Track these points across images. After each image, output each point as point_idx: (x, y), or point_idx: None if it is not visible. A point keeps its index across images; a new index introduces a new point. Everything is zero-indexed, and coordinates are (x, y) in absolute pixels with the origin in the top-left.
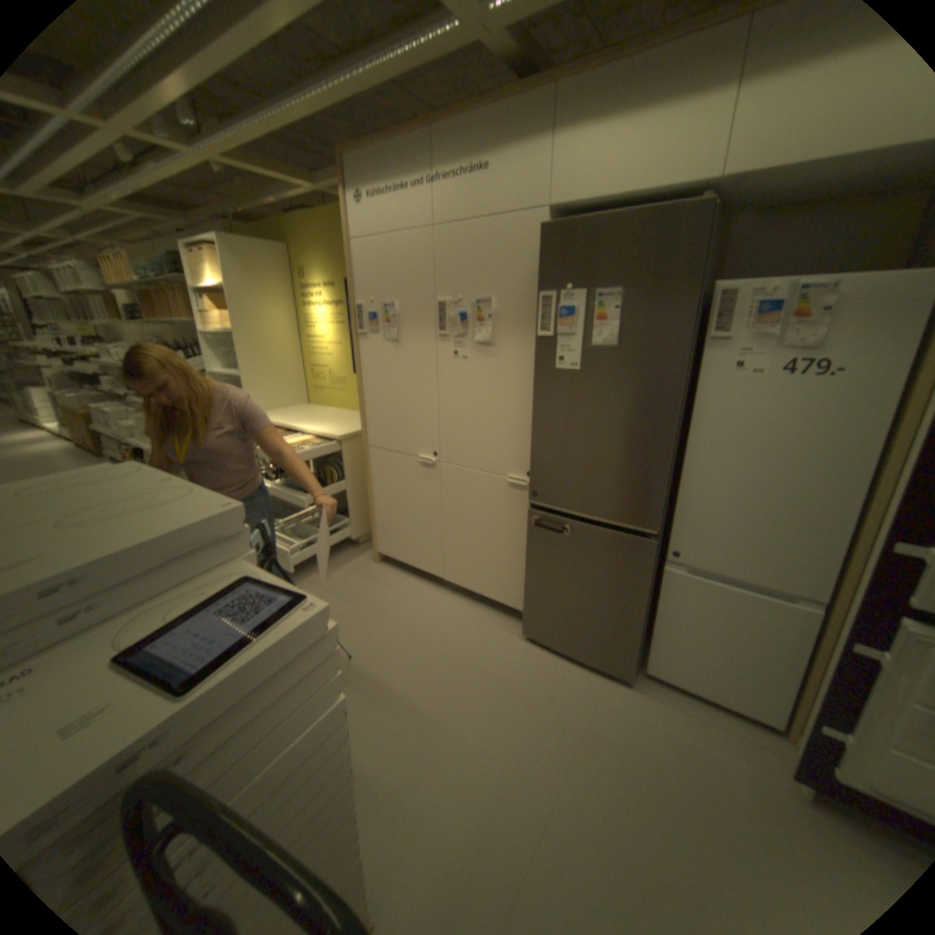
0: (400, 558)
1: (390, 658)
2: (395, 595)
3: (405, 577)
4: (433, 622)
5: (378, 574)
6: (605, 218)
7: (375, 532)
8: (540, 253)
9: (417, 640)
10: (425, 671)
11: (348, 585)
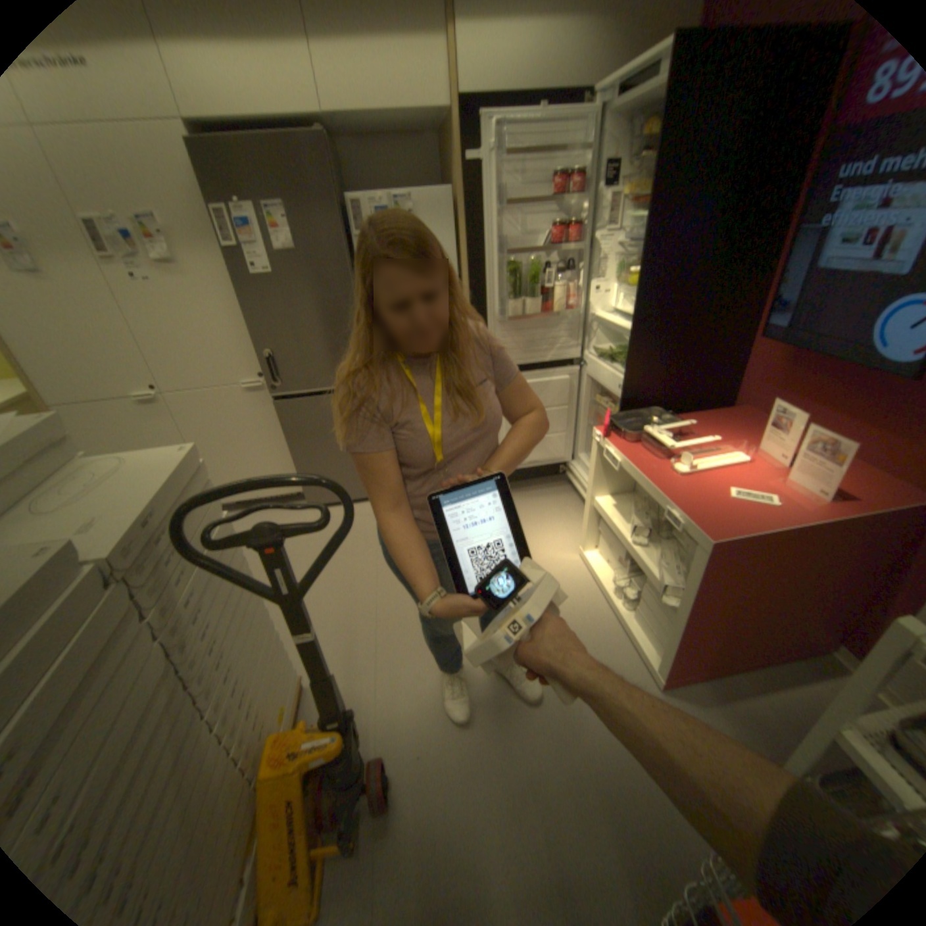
0: None
1: None
2: None
3: None
4: None
5: None
6: (246, 140)
7: None
8: (194, 168)
9: None
10: None
11: None
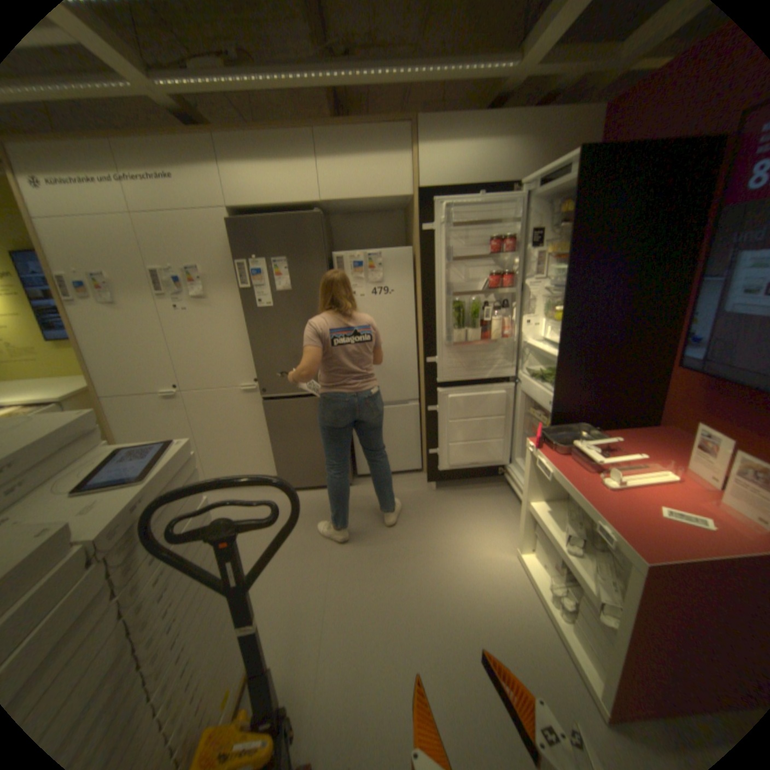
0: None
1: None
2: None
3: None
4: None
5: None
6: (266, 219)
7: None
8: (229, 237)
9: None
10: None
11: None
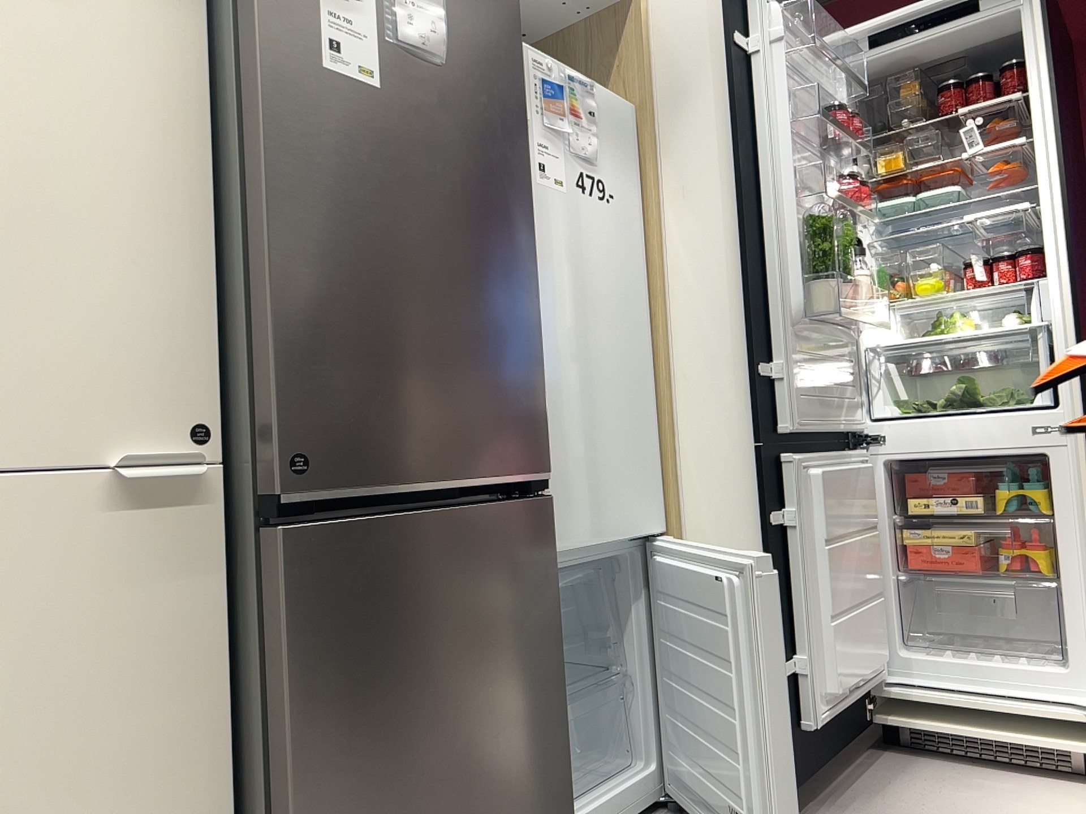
0: None
1: None
2: None
3: None
4: None
5: None
6: None
7: None
8: None
9: None
10: None
11: None
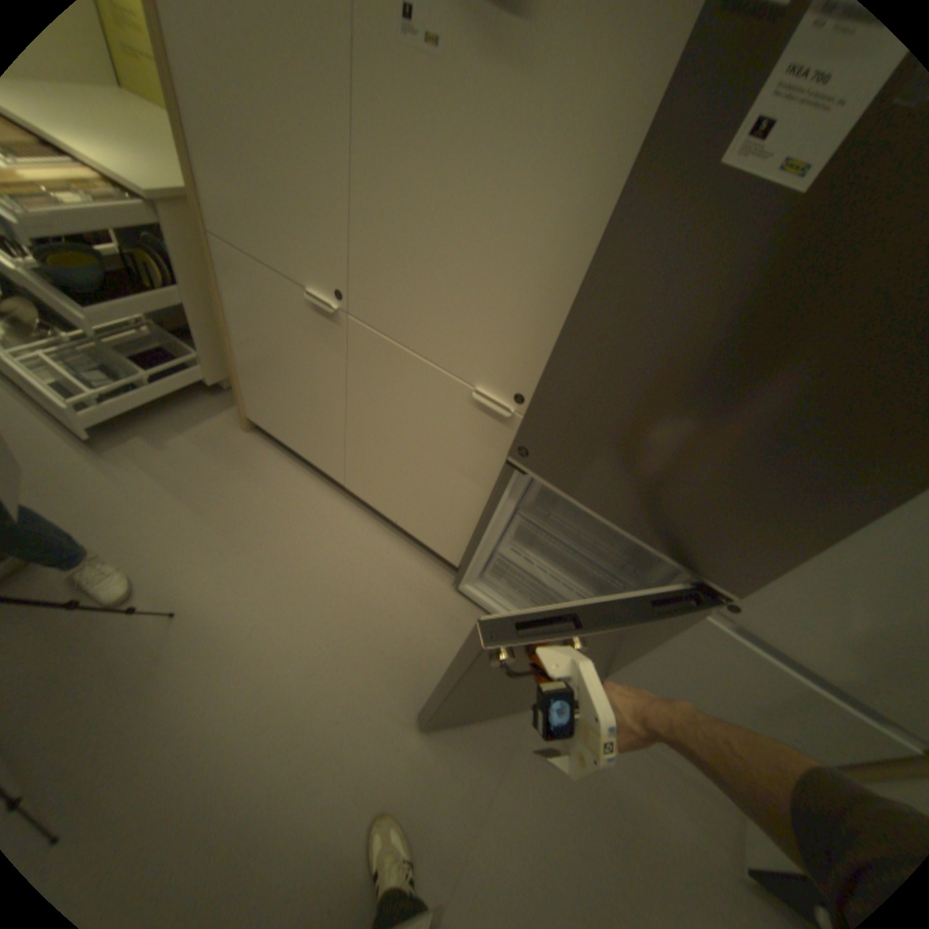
0: (280, 438)
1: (240, 623)
2: (267, 499)
3: (288, 466)
4: (318, 557)
5: (245, 454)
6: None
7: (239, 390)
8: None
9: (289, 589)
10: (292, 652)
11: (191, 470)
